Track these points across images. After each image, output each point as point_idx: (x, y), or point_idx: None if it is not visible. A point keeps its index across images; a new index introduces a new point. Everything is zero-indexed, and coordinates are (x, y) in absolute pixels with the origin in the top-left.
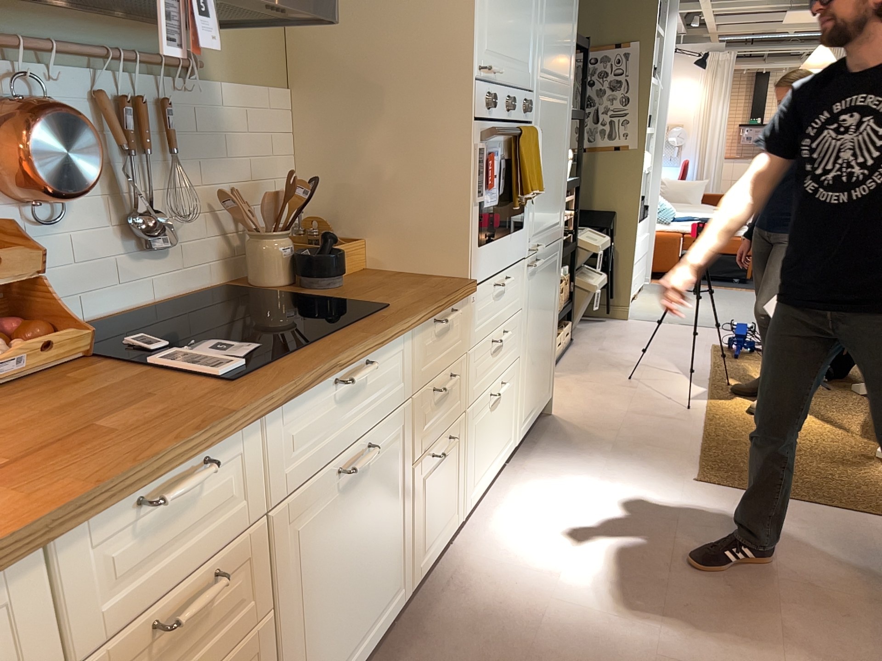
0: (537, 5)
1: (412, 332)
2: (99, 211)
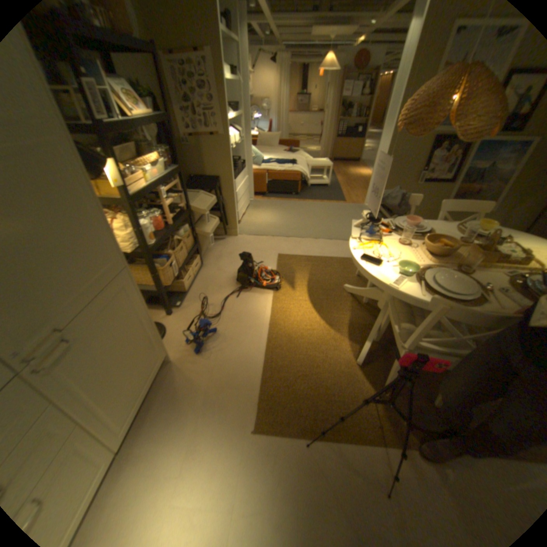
0: None
1: None
2: None
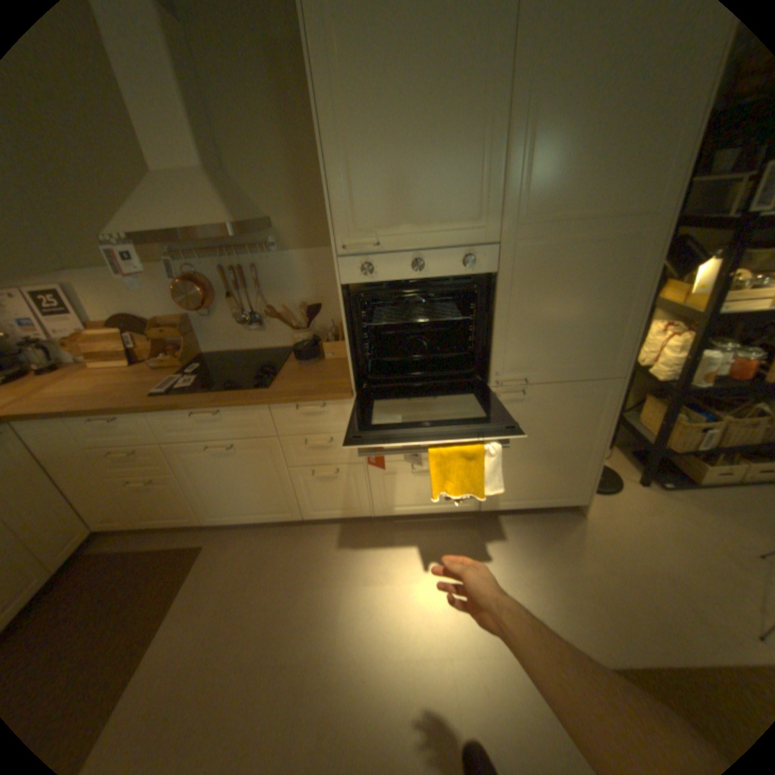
0: (495, 149)
1: (268, 407)
2: (227, 311)
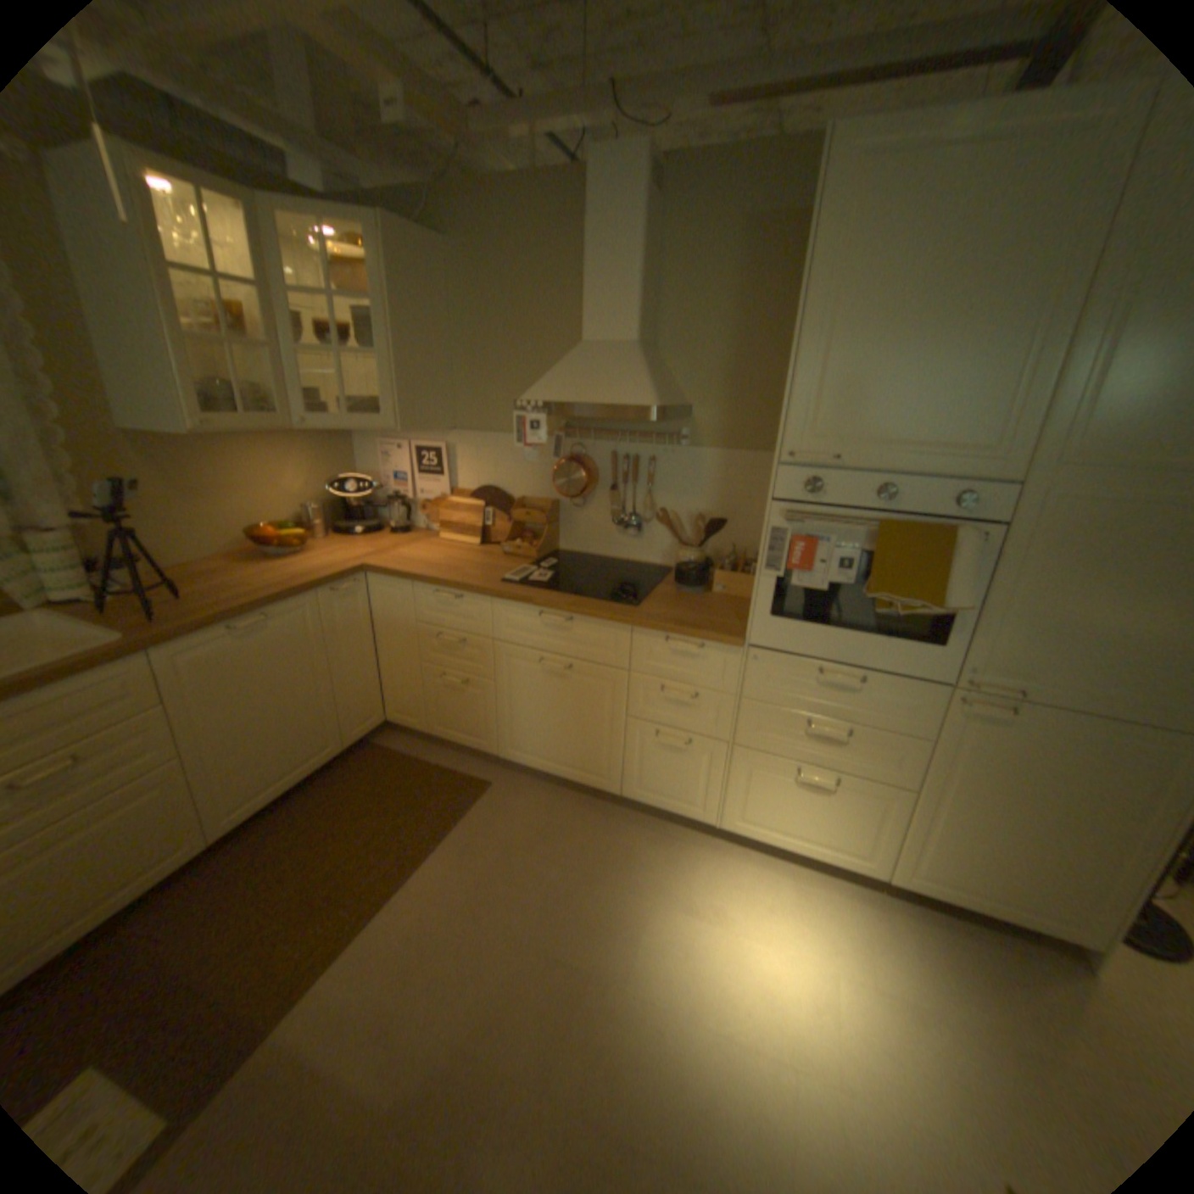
0: (1045, 360)
1: (631, 630)
2: (605, 508)
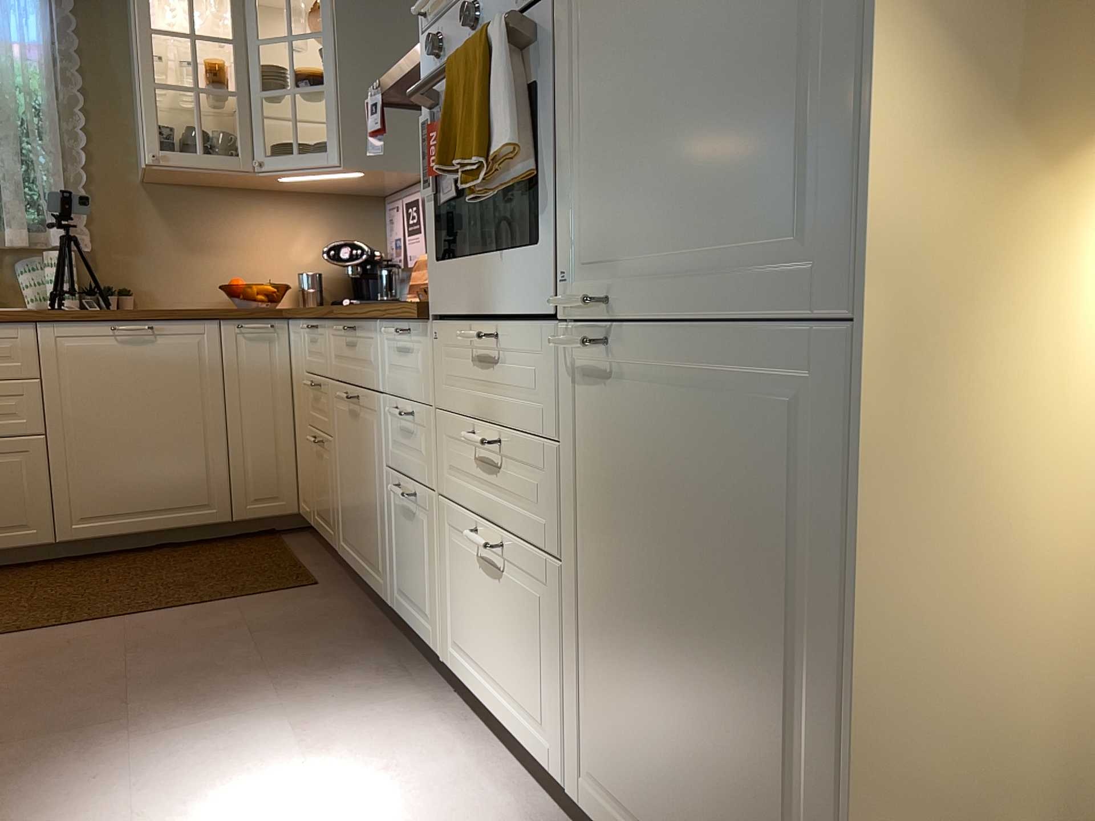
0: None
1: (378, 328)
2: None
